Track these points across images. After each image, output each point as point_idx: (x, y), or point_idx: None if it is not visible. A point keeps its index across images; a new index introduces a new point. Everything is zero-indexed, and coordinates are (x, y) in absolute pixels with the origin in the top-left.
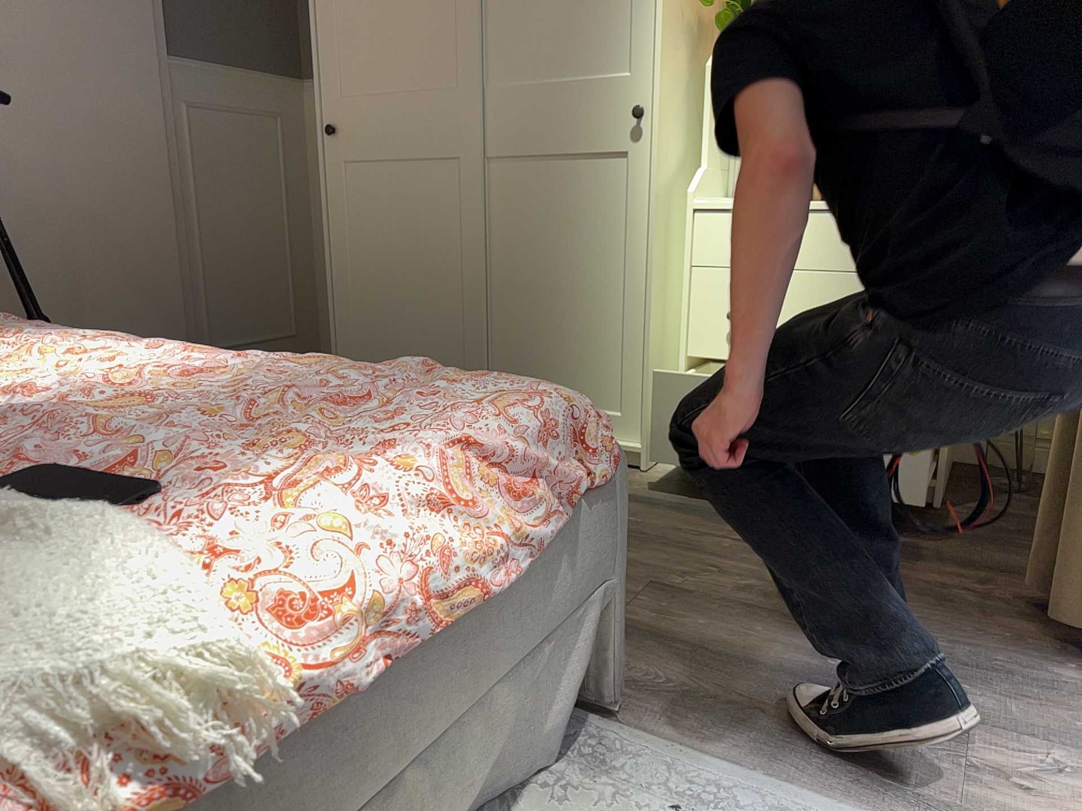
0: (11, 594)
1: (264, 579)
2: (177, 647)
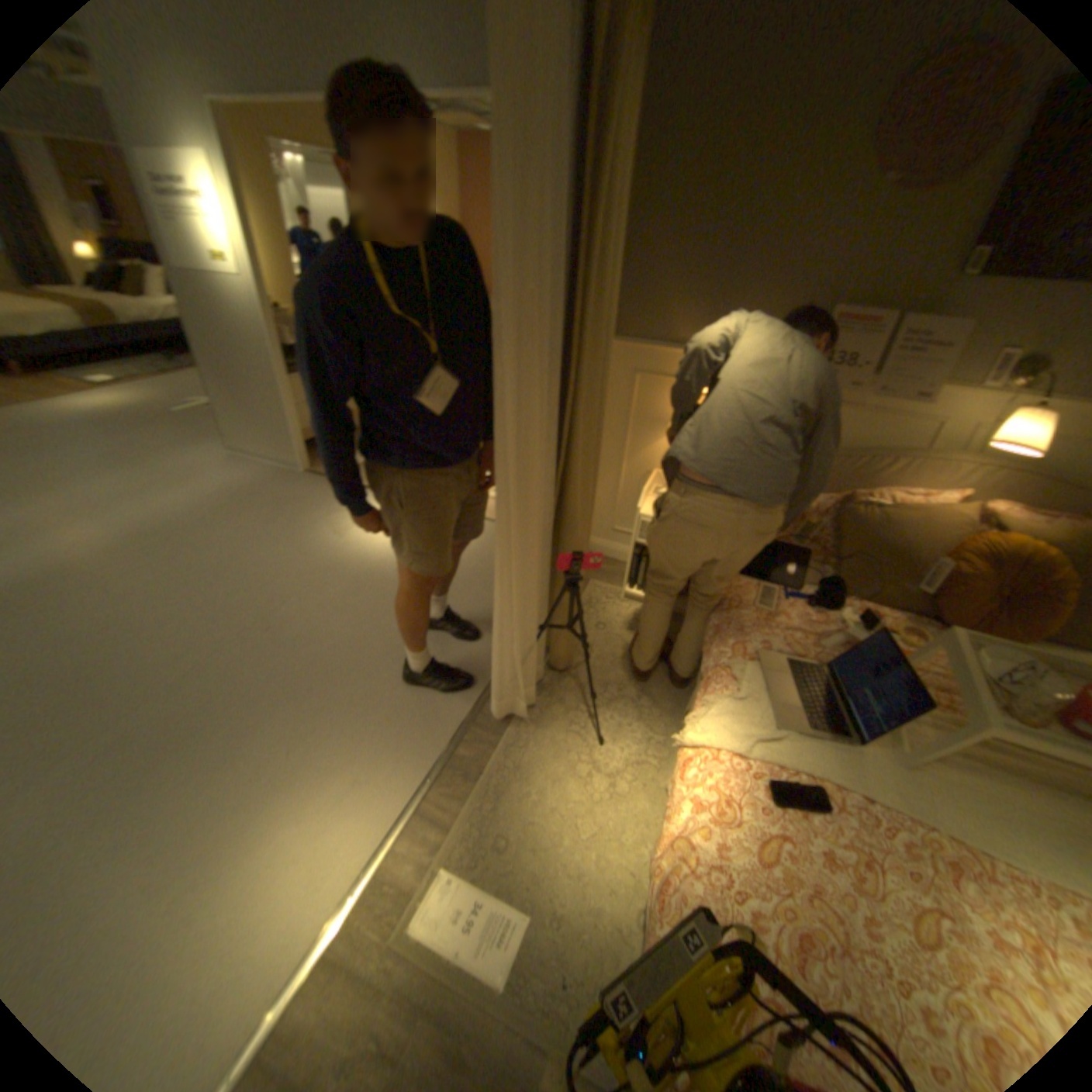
0: (742, 738)
1: (701, 773)
2: (699, 744)
